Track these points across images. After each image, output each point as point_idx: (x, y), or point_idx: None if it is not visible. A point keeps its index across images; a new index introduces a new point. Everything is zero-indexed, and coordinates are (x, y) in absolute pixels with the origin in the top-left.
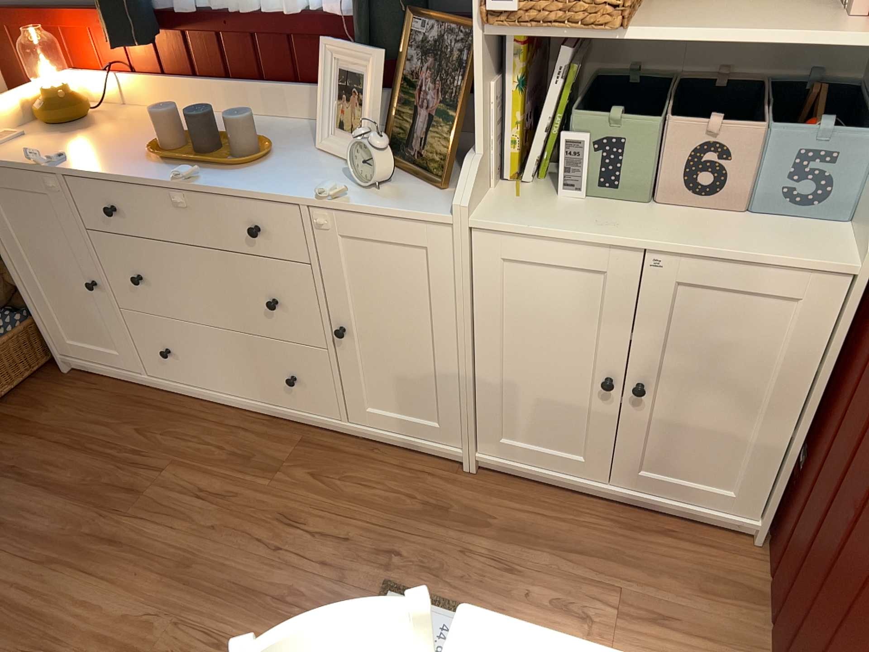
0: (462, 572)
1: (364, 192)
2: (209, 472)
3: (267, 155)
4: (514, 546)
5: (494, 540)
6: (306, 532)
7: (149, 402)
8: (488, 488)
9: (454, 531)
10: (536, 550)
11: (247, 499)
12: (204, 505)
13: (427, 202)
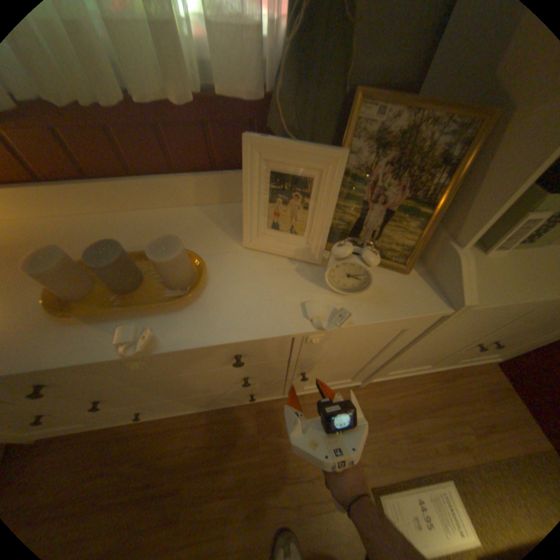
0: (403, 460)
1: (350, 301)
2: (213, 478)
3: (203, 273)
4: (413, 426)
5: (403, 429)
6: (308, 487)
7: (124, 439)
8: (377, 394)
9: (381, 434)
10: (423, 424)
11: (253, 484)
12: (228, 509)
13: (411, 294)
